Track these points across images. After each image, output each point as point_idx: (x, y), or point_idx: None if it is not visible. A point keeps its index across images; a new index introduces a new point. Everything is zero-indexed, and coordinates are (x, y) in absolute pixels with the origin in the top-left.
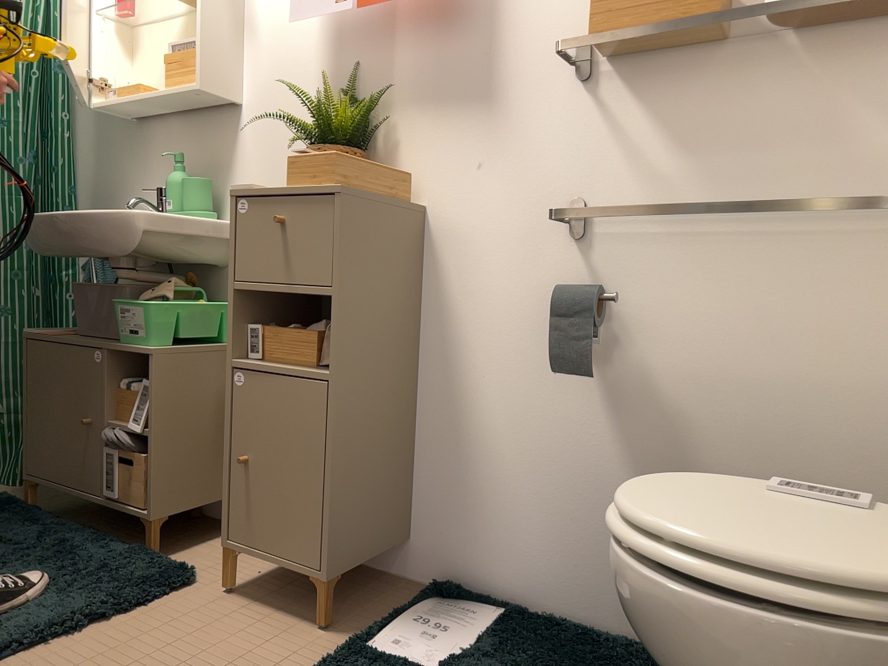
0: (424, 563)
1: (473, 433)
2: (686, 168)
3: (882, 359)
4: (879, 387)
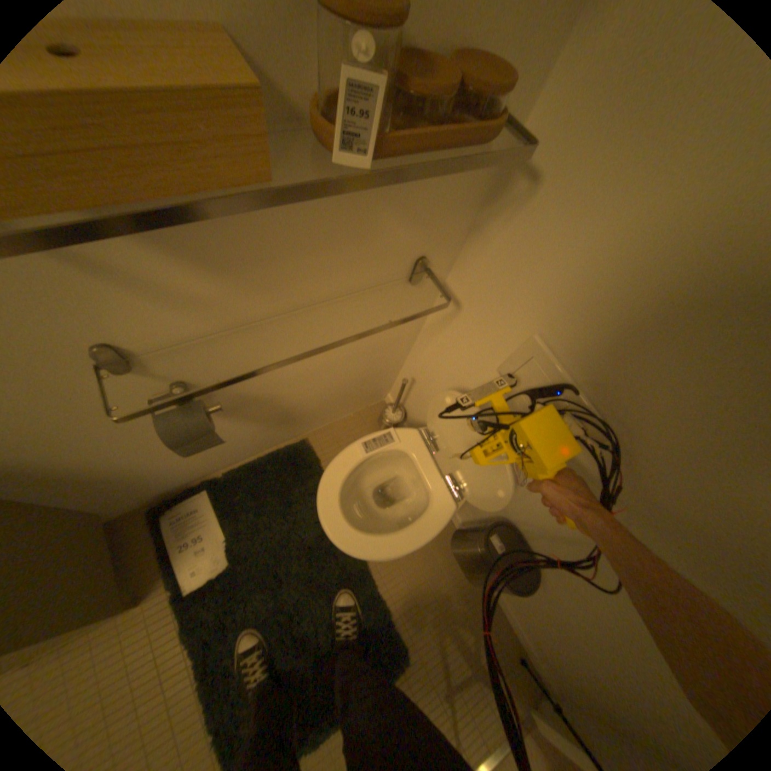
0: (124, 510)
1: (111, 476)
2: (235, 283)
3: (379, 336)
4: (376, 345)
